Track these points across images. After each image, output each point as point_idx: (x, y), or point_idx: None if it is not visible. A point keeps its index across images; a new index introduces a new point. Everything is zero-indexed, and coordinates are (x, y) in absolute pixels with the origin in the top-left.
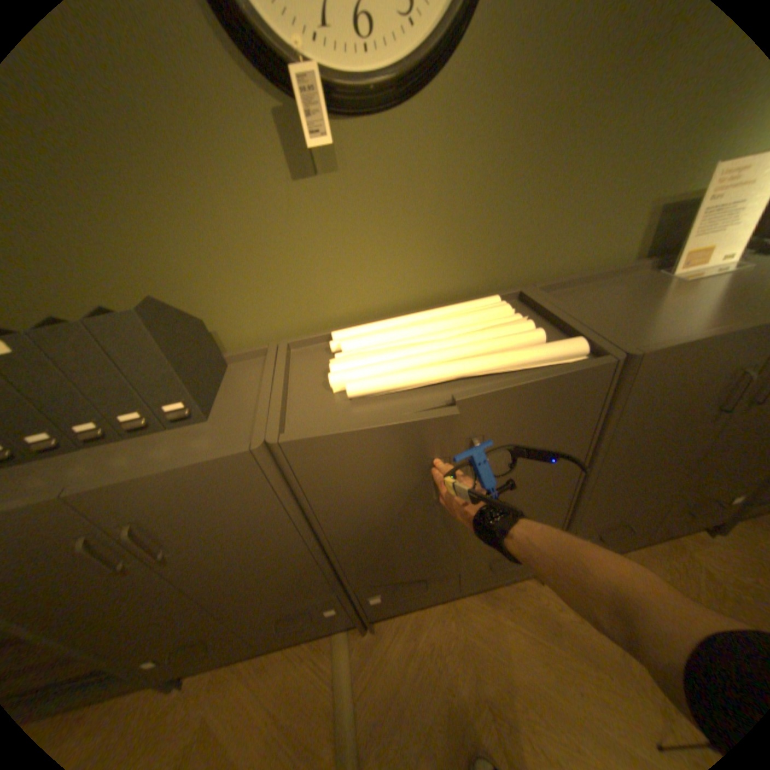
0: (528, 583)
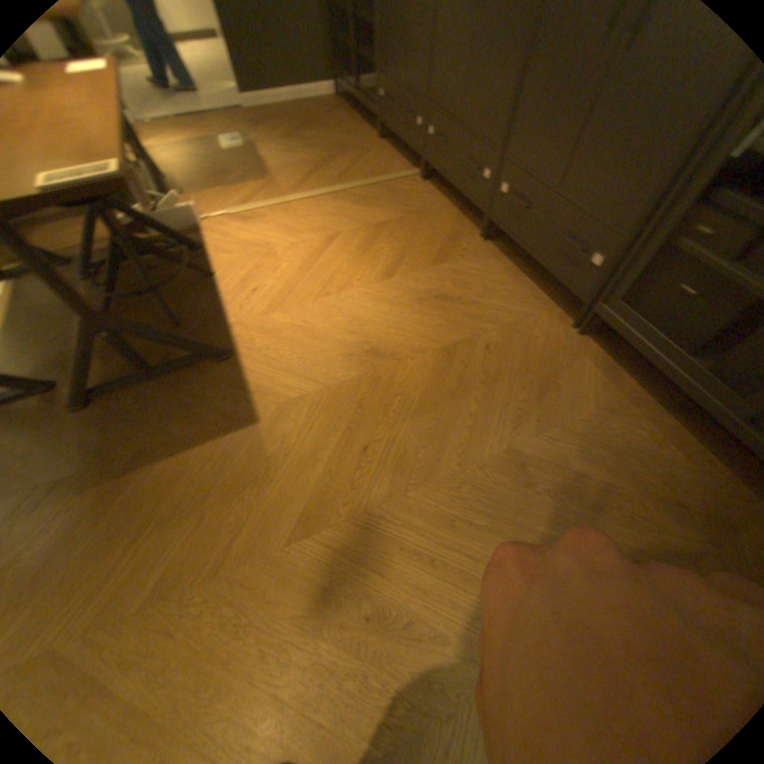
0: (477, 231)
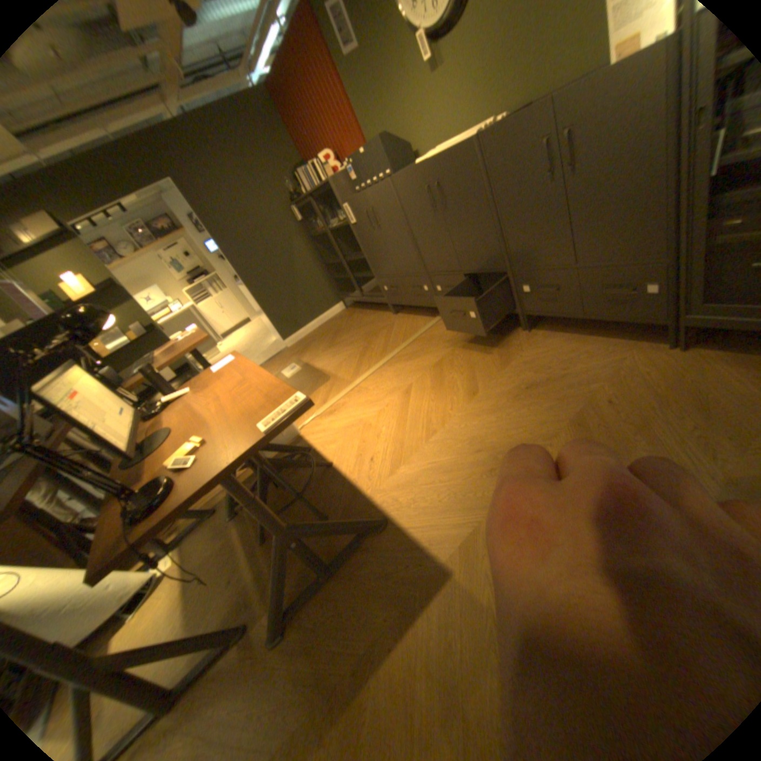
0: (520, 328)
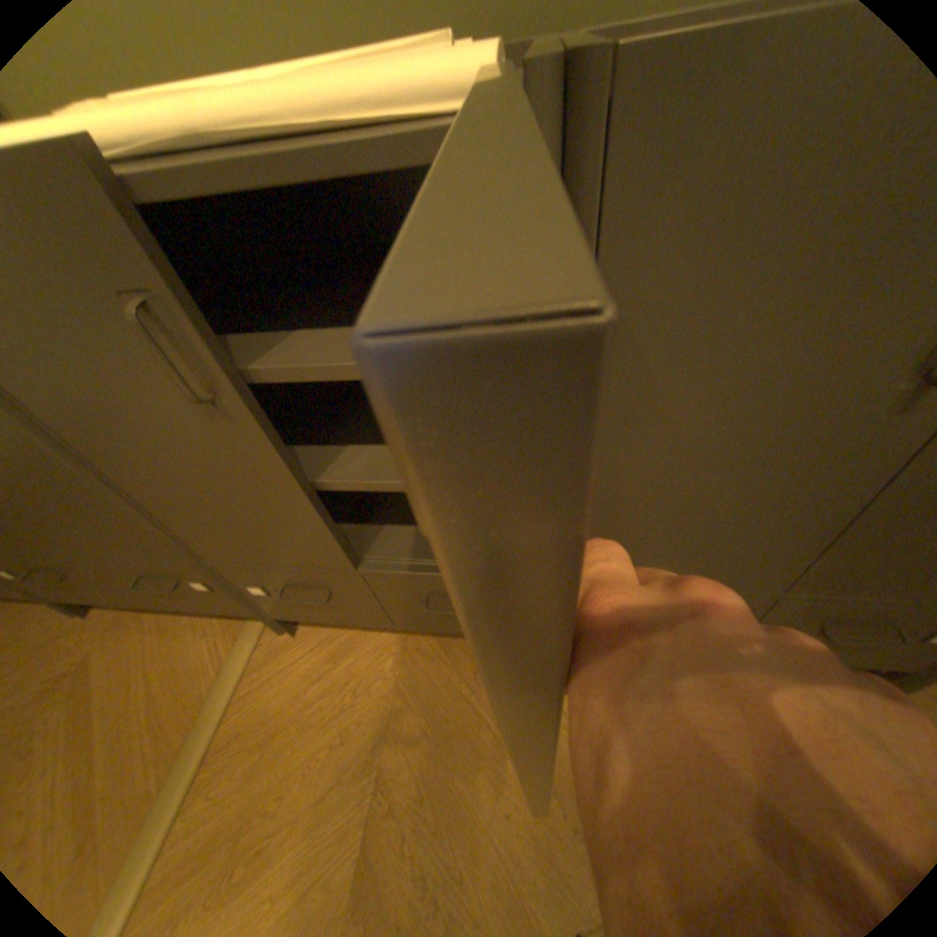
0: None
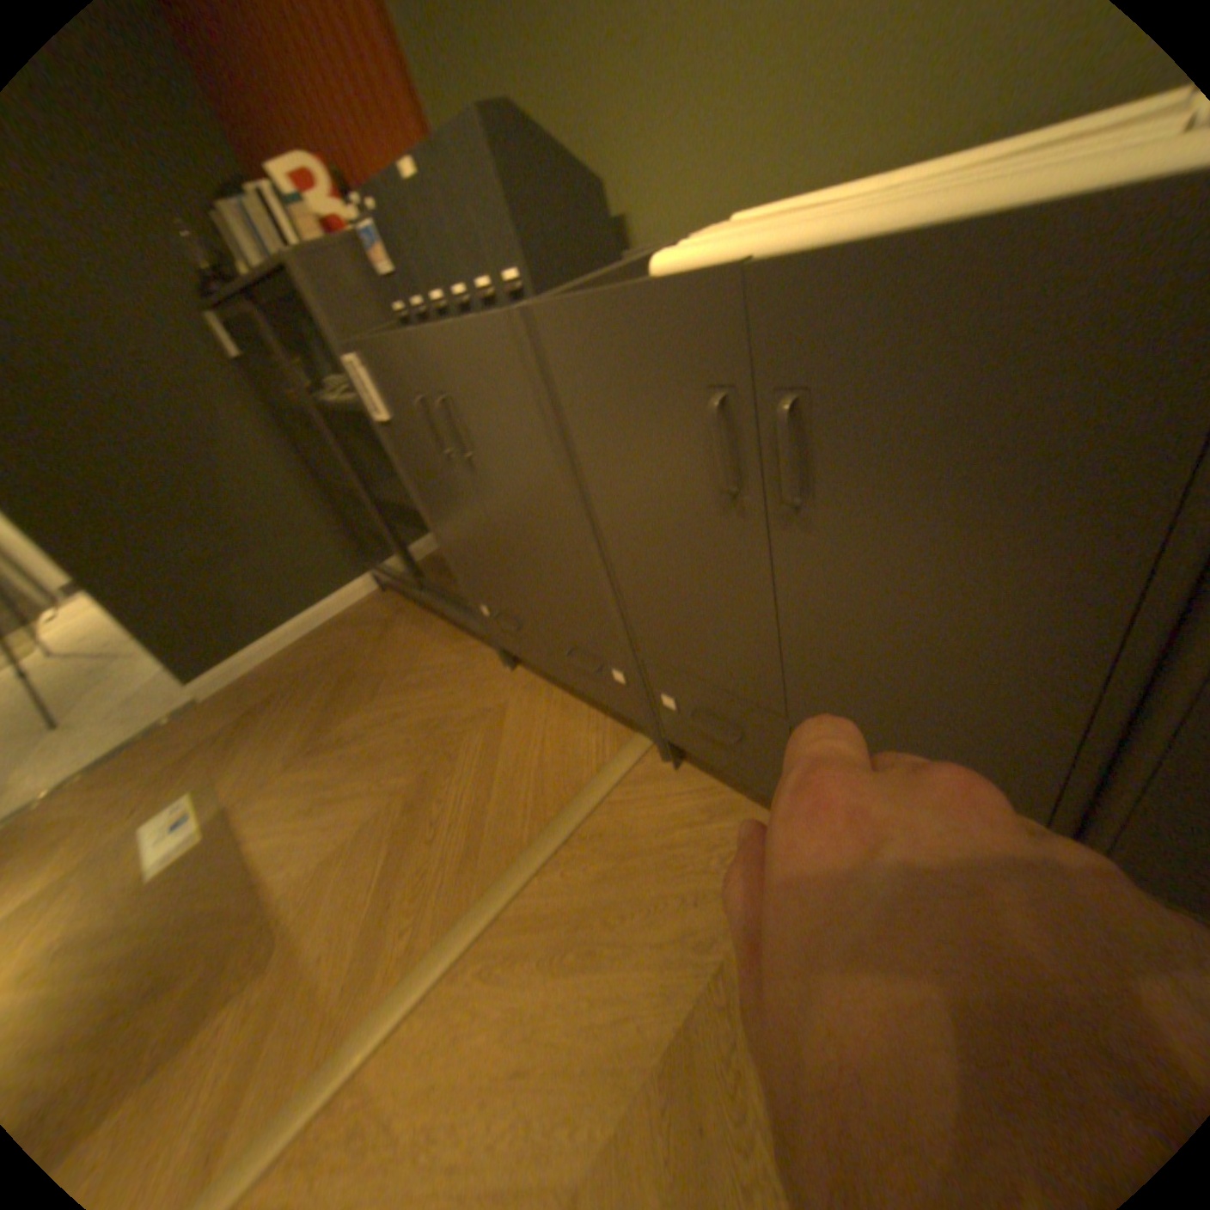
0: None
